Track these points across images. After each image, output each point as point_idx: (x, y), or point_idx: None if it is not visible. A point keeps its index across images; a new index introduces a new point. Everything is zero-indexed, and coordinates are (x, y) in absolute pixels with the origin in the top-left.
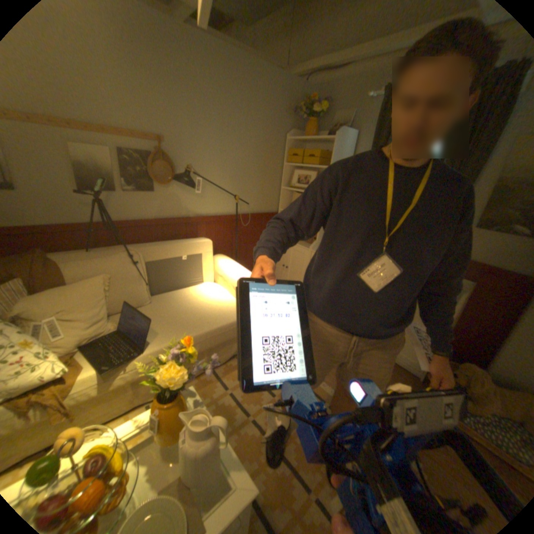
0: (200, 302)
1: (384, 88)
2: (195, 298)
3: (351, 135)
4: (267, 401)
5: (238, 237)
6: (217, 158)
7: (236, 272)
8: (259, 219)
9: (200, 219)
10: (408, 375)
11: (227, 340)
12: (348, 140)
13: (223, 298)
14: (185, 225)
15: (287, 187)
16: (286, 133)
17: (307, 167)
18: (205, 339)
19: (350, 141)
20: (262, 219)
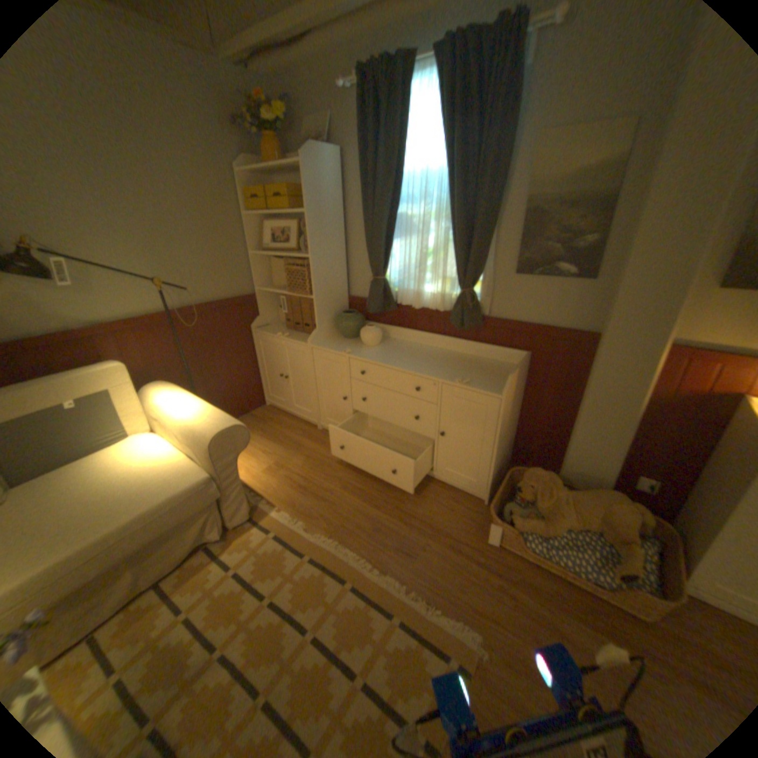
0: (108, 478)
1: (356, 71)
2: (100, 471)
3: (329, 155)
4: (249, 611)
5: (191, 345)
6: (96, 216)
7: (177, 408)
8: (223, 310)
9: (97, 330)
10: (469, 499)
11: (167, 530)
12: (324, 163)
13: (157, 459)
14: (67, 345)
15: (259, 251)
16: (231, 161)
17: (283, 214)
18: (106, 548)
19: (330, 164)
20: (229, 309)
